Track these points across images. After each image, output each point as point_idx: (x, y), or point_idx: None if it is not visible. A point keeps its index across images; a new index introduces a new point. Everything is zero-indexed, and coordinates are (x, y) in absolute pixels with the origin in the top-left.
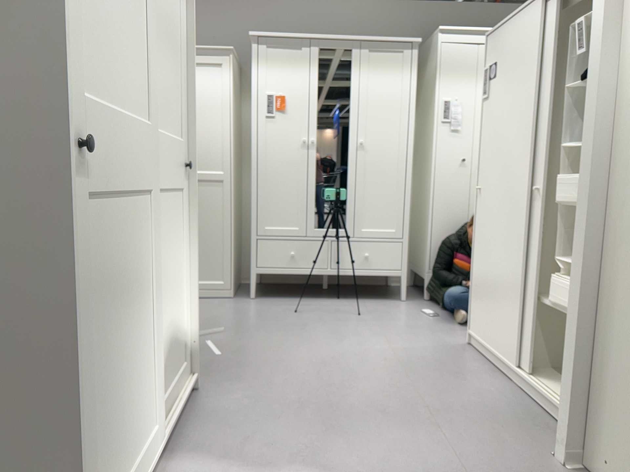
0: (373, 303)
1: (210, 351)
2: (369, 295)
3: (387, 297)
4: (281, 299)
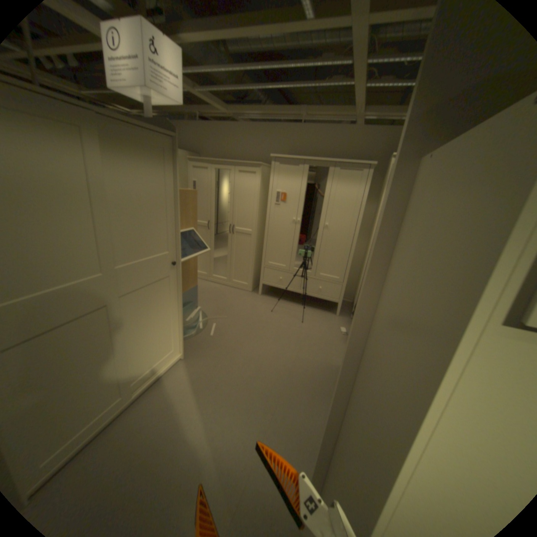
0: (318, 314)
1: (211, 330)
2: (321, 306)
3: (330, 310)
4: (273, 298)
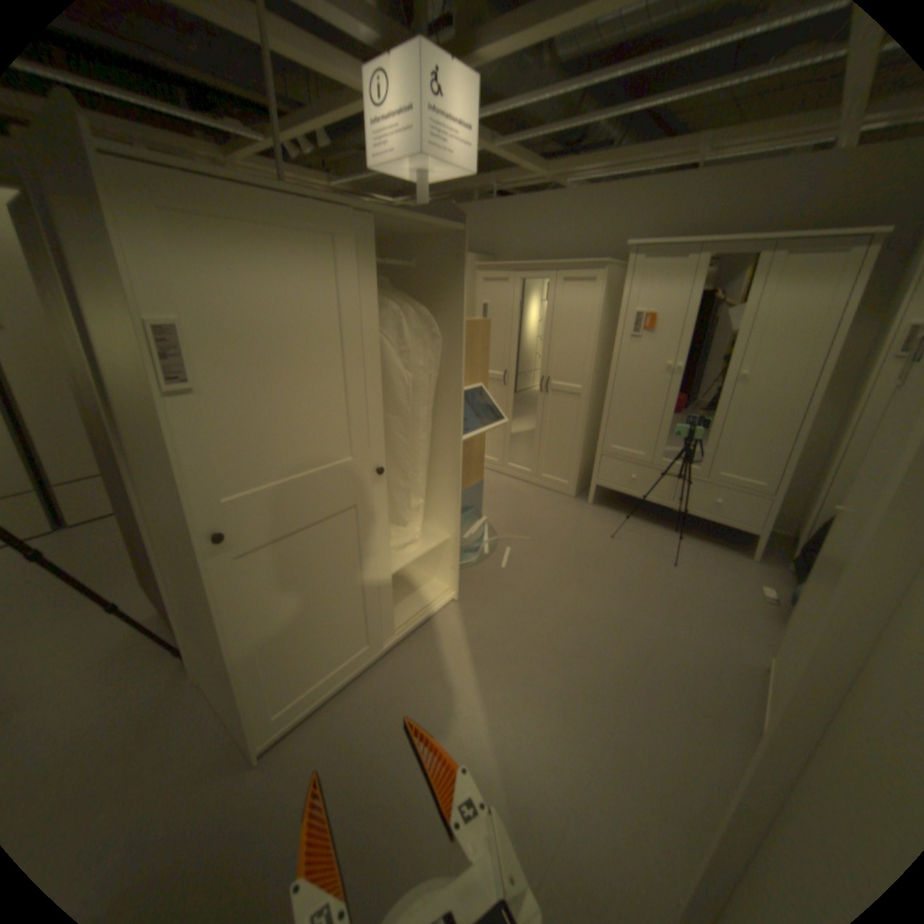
0: (710, 553)
1: (502, 559)
2: (718, 537)
3: (738, 548)
4: (615, 513)
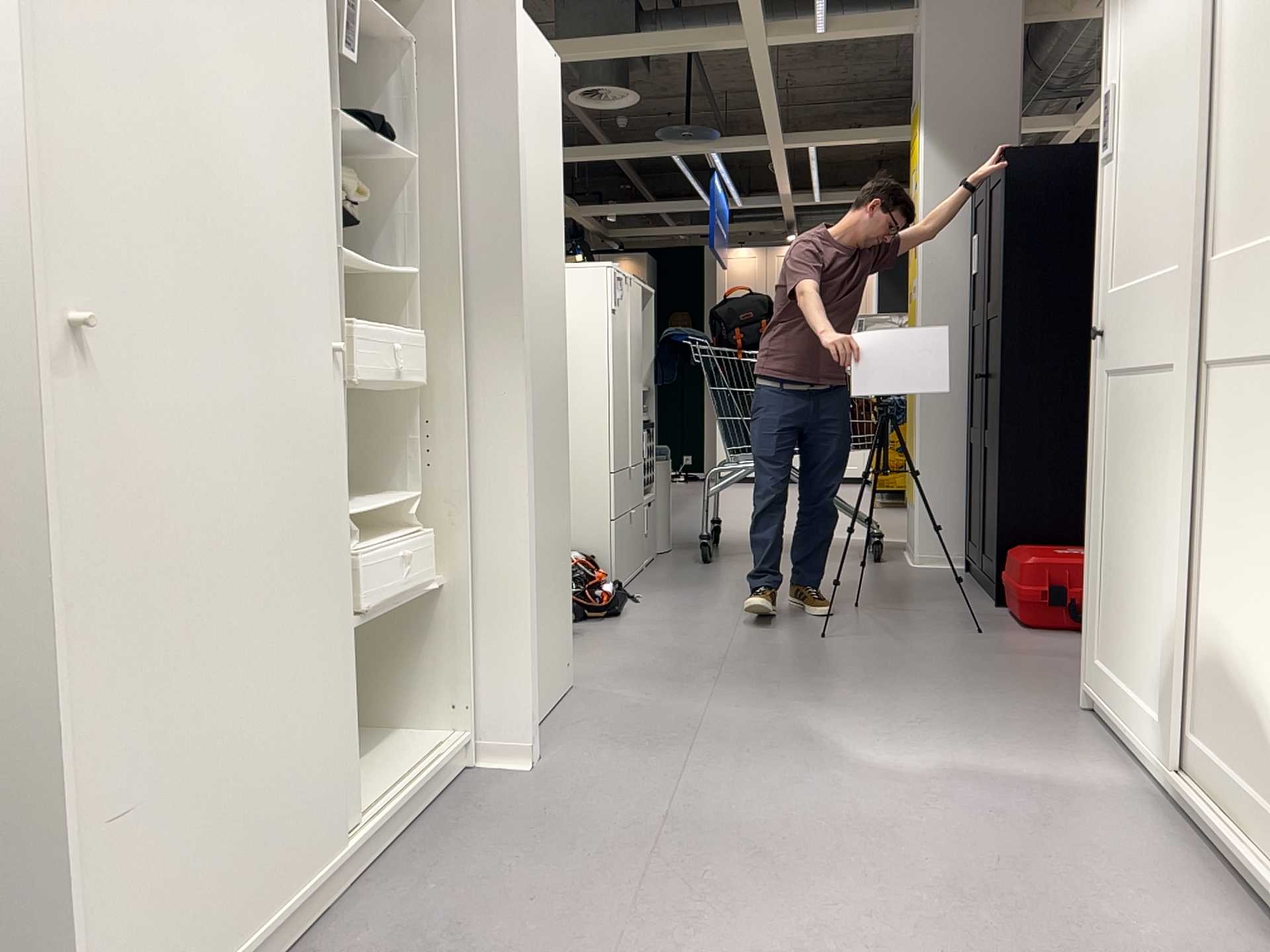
0: None
1: None
2: None
3: None
4: None
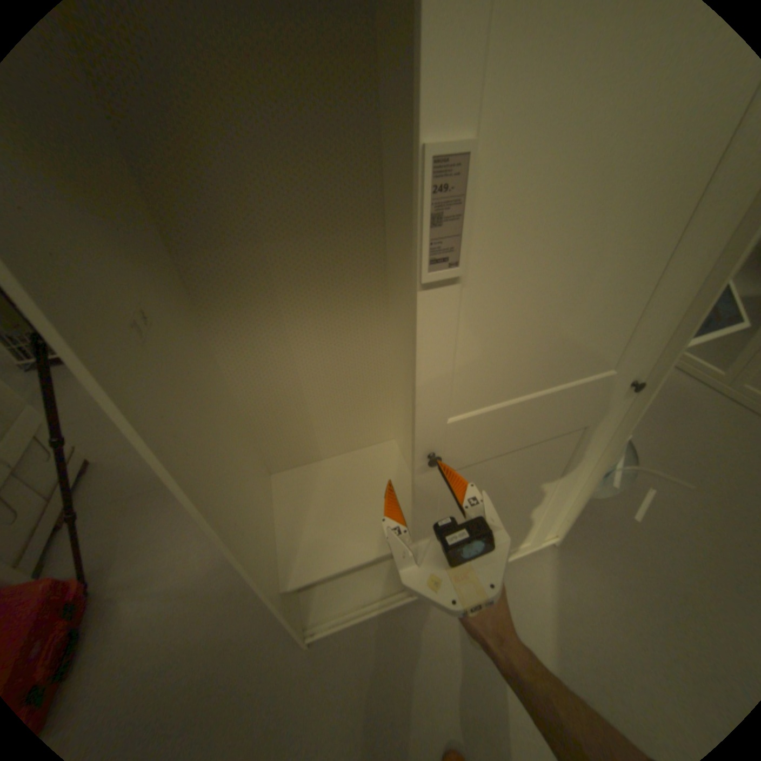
0: None
1: (640, 506)
2: None
3: None
4: None
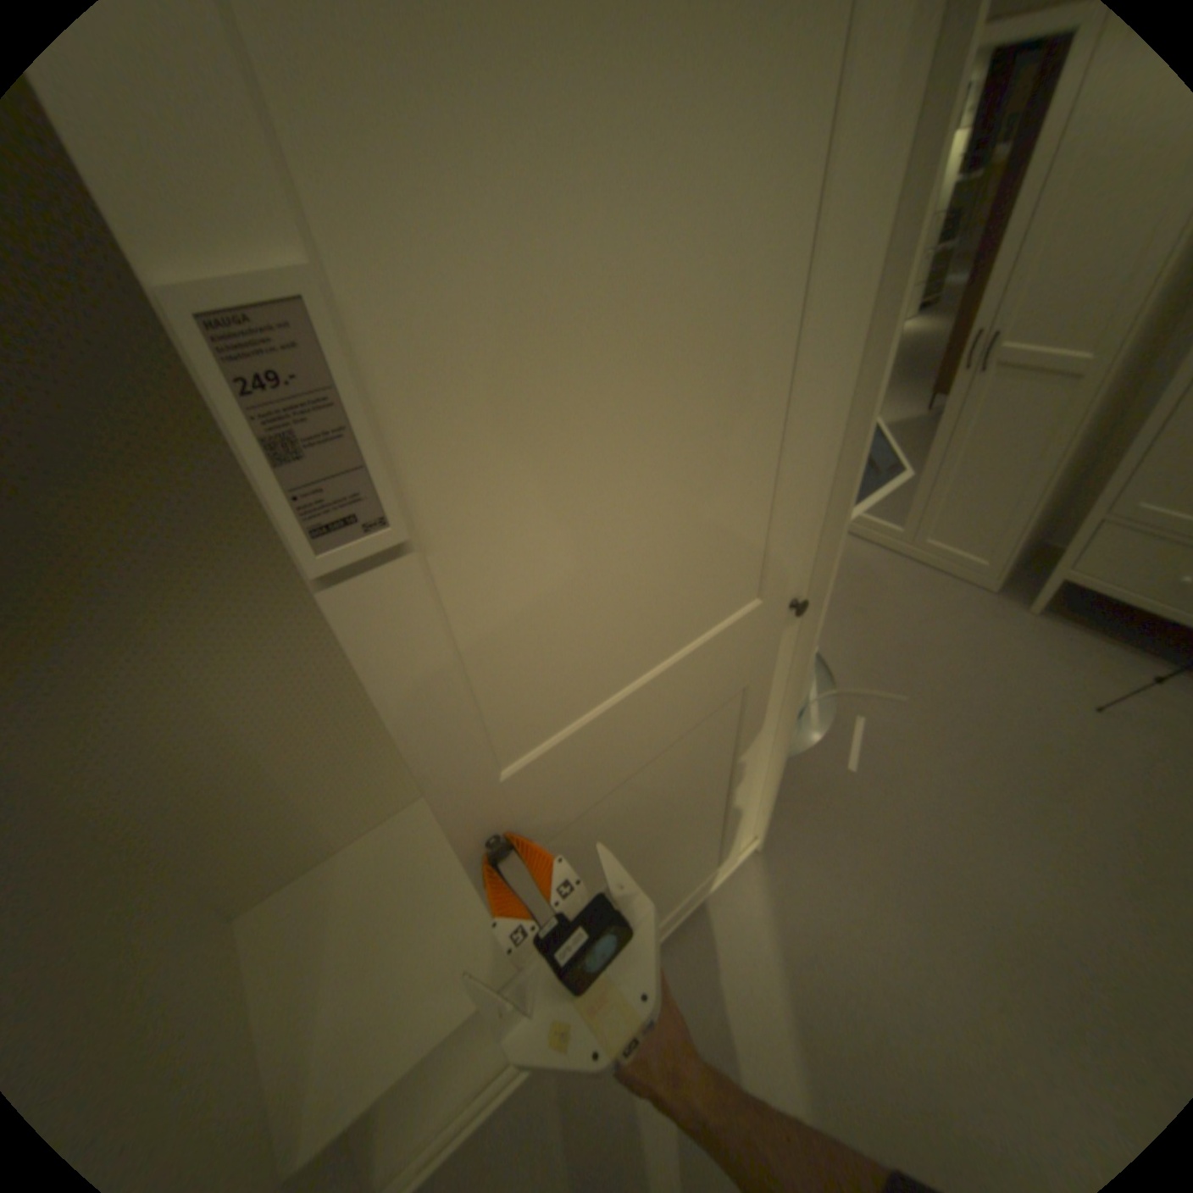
0: None
1: (849, 747)
2: None
3: None
4: (1098, 639)
